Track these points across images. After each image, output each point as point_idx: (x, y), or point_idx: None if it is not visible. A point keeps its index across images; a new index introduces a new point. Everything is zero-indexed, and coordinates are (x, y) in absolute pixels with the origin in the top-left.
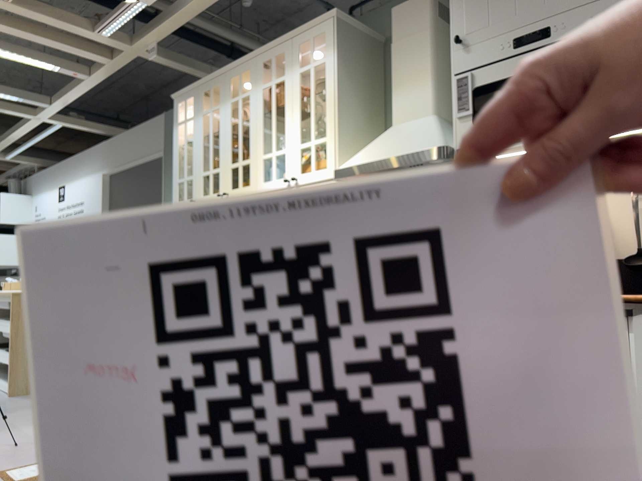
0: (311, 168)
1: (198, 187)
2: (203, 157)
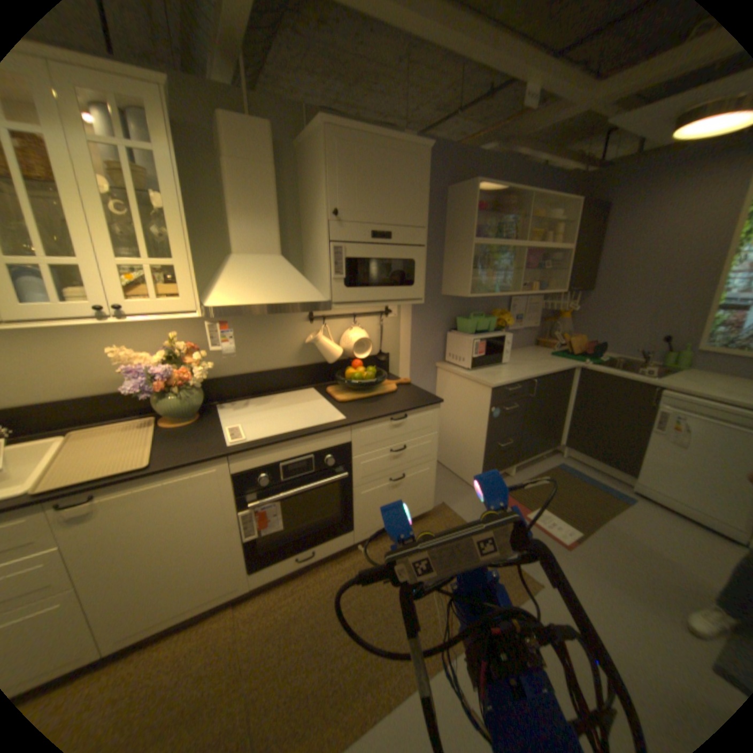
0: (140, 294)
1: None
2: None
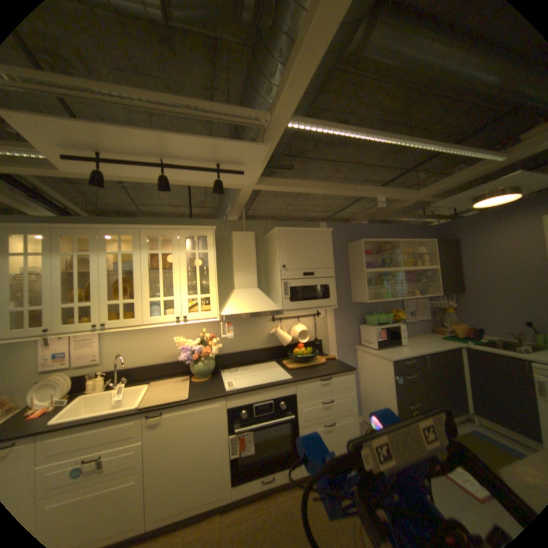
0: (194, 310)
1: (54, 317)
2: (61, 291)
